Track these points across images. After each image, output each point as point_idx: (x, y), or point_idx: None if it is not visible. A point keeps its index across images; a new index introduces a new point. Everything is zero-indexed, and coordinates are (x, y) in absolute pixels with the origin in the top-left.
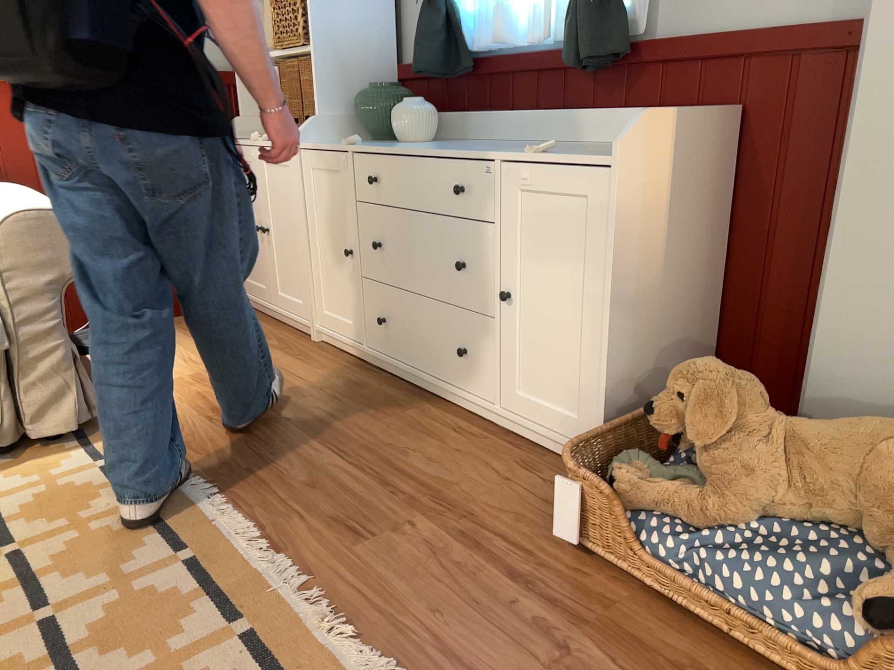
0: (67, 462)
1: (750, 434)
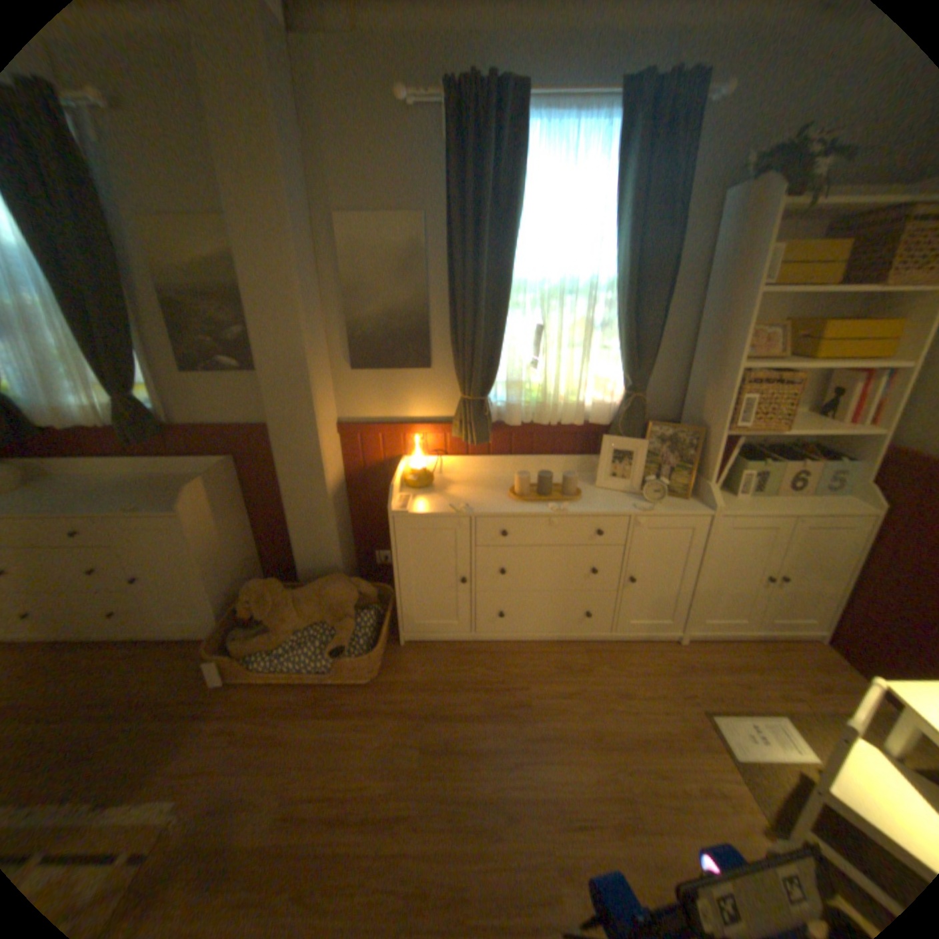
0: None
1: (280, 606)
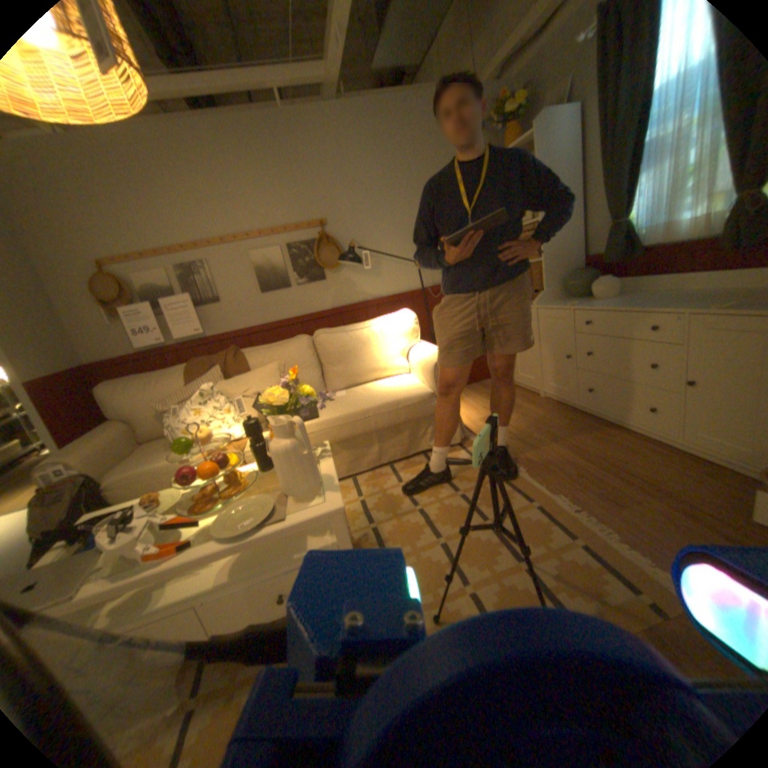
0: (460, 456)
1: None
